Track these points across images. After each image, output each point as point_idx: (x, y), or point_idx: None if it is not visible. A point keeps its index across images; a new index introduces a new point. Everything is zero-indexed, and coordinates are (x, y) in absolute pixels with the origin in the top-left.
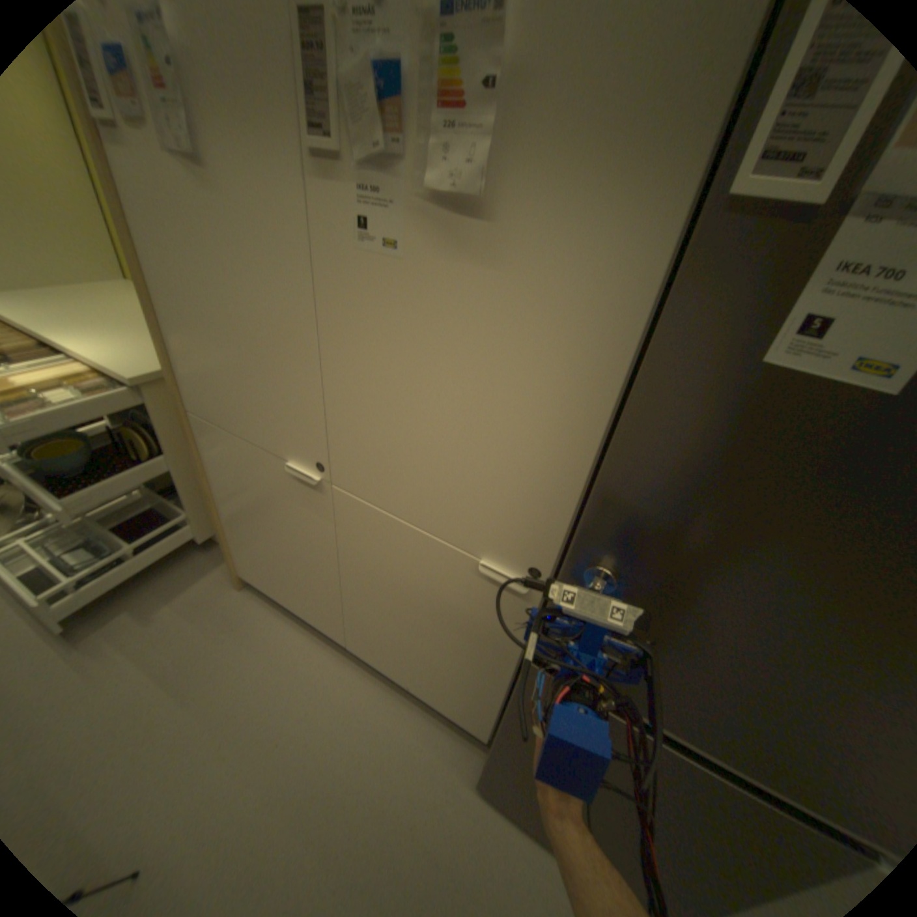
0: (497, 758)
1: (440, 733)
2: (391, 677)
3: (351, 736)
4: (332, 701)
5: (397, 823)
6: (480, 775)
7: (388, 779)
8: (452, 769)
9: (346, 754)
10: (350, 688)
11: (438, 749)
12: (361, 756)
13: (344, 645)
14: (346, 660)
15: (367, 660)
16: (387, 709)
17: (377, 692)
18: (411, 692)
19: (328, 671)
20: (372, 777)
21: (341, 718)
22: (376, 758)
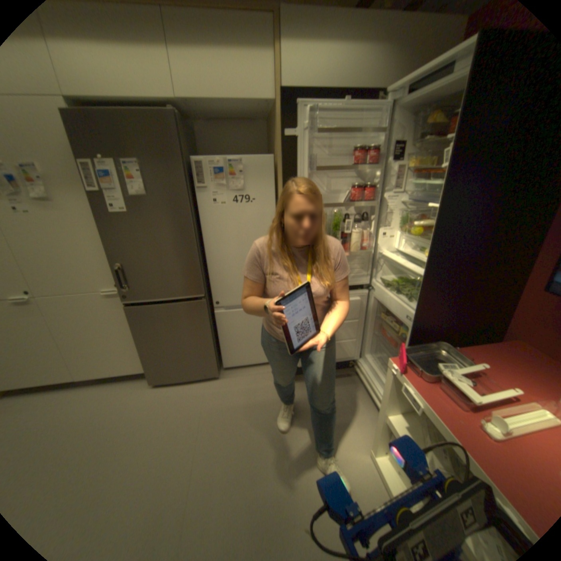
0: (143, 360)
1: (131, 384)
2: (100, 377)
3: (89, 405)
4: (75, 402)
5: (119, 411)
6: (148, 381)
7: (111, 405)
8: (138, 389)
9: (88, 409)
10: (83, 395)
11: (131, 388)
12: (96, 406)
13: (72, 380)
14: (77, 390)
15: (86, 378)
16: (104, 391)
17: (97, 389)
18: (111, 377)
19: (69, 396)
20: (103, 408)
21: (82, 403)
22: (104, 403)
